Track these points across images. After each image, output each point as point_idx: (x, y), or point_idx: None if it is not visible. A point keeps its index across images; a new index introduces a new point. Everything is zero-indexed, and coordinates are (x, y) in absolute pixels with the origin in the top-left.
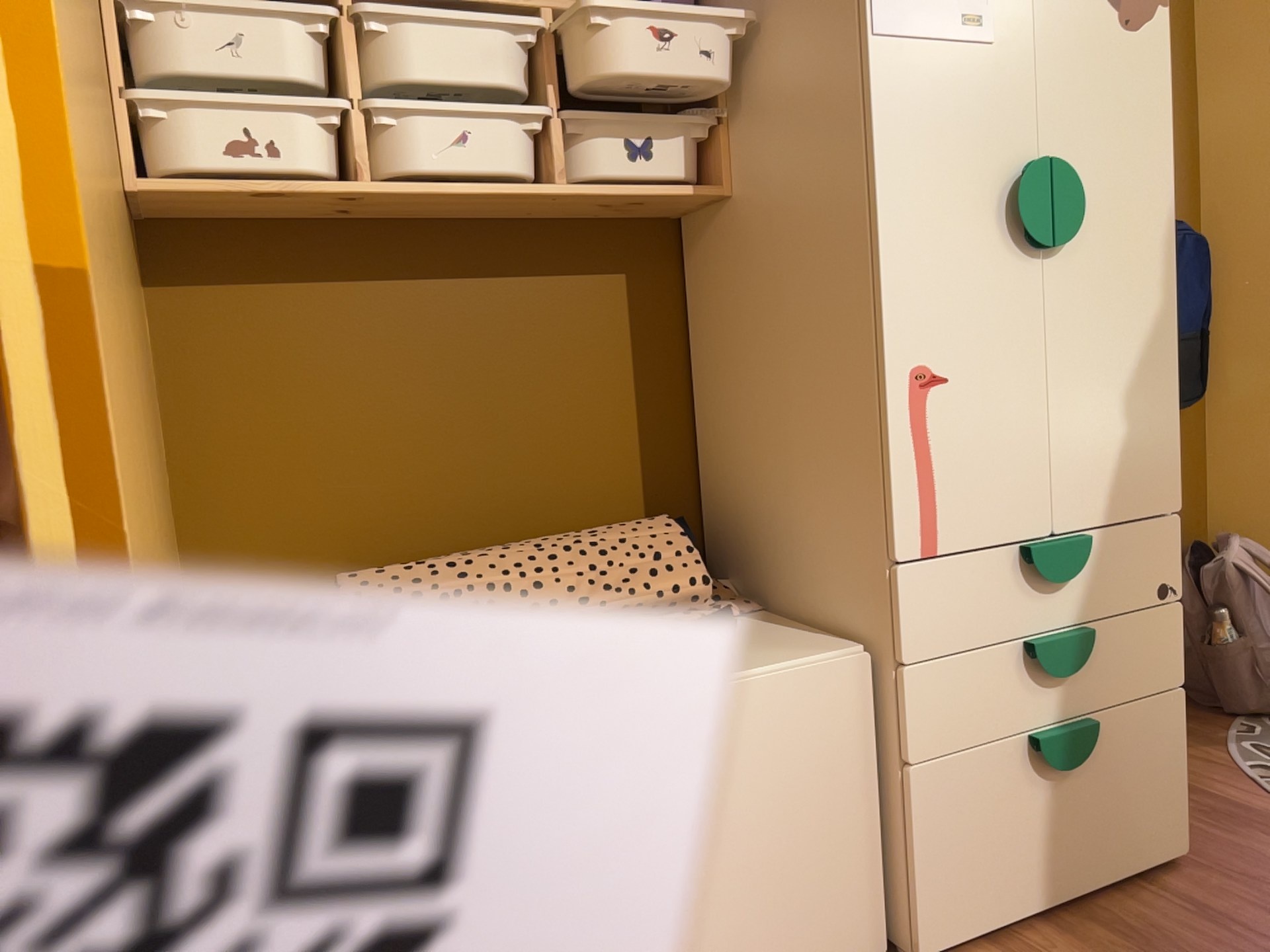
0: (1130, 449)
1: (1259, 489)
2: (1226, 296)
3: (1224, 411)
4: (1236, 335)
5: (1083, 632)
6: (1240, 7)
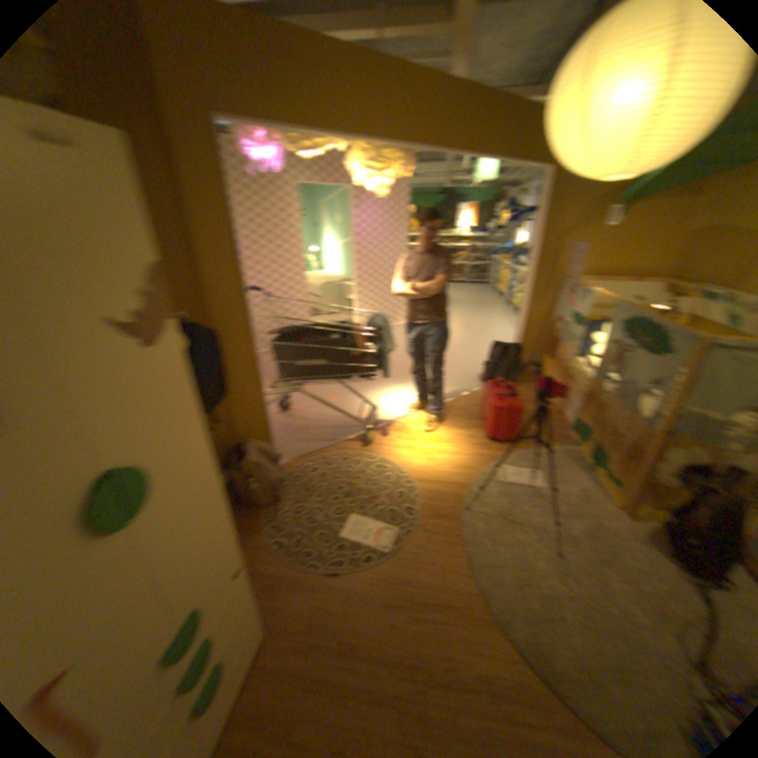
0: (210, 547)
1: (256, 416)
2: (231, 347)
3: (239, 391)
4: (238, 362)
5: (206, 649)
6: (212, 214)
